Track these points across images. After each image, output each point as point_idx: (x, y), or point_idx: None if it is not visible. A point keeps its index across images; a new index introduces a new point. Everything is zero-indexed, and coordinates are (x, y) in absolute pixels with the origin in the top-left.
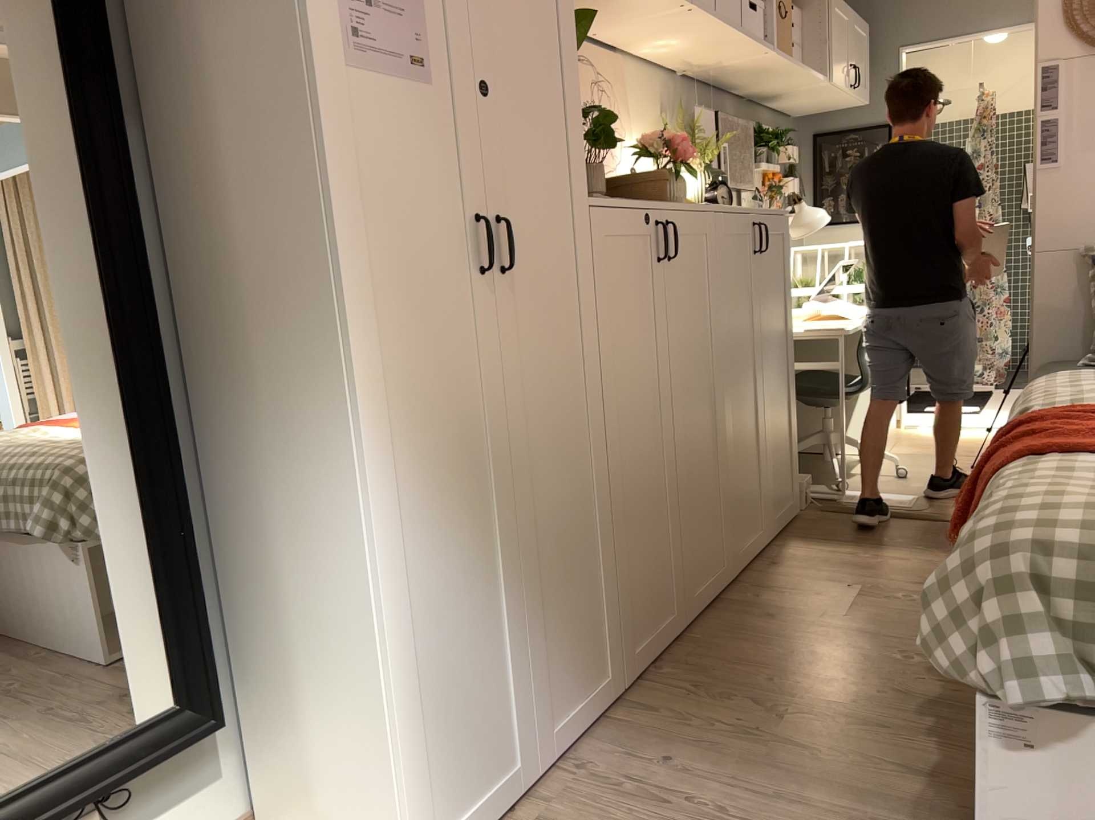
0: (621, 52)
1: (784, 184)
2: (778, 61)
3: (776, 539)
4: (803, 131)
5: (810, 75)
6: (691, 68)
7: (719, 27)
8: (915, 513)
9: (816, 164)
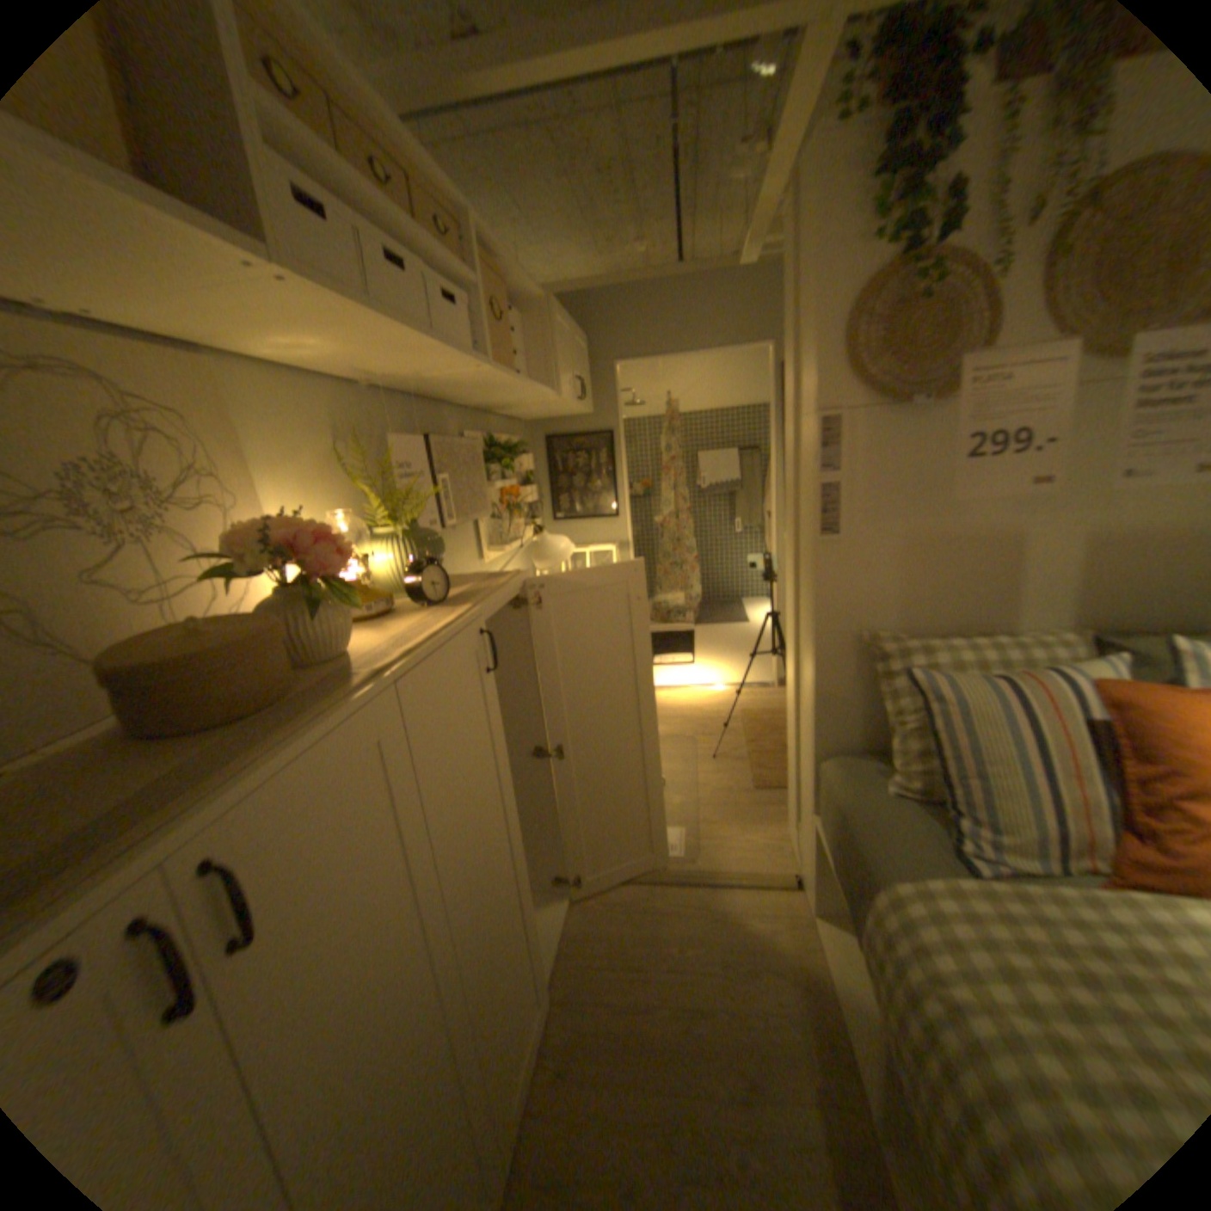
0: (206, 348)
1: (522, 492)
2: (497, 373)
3: (552, 984)
4: (536, 431)
5: (538, 384)
6: (377, 375)
7: (380, 319)
8: (689, 876)
9: (549, 463)
